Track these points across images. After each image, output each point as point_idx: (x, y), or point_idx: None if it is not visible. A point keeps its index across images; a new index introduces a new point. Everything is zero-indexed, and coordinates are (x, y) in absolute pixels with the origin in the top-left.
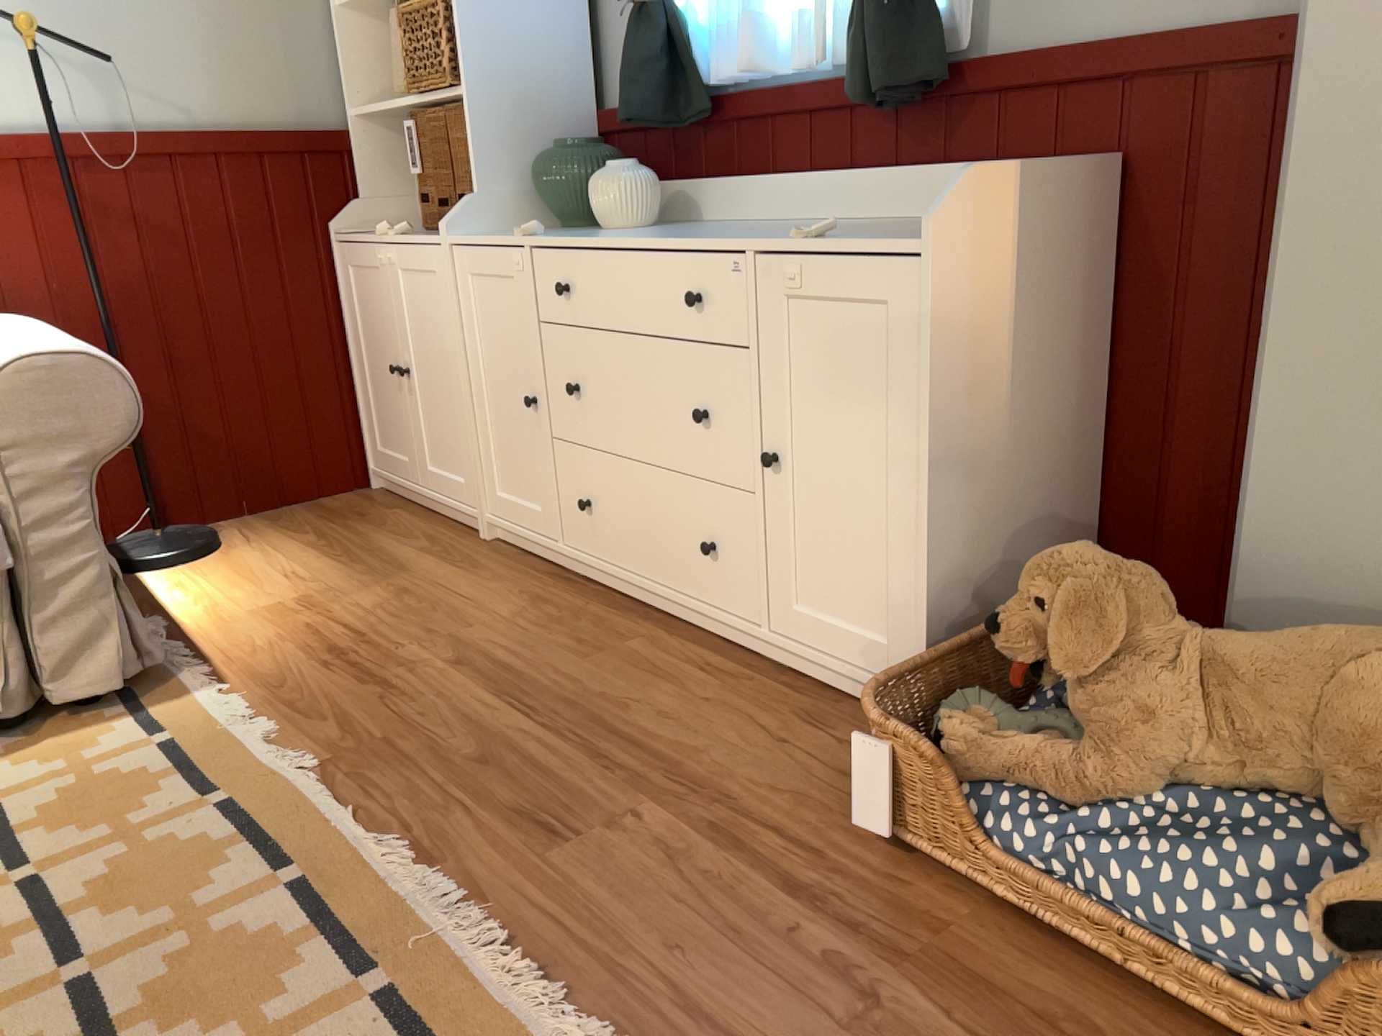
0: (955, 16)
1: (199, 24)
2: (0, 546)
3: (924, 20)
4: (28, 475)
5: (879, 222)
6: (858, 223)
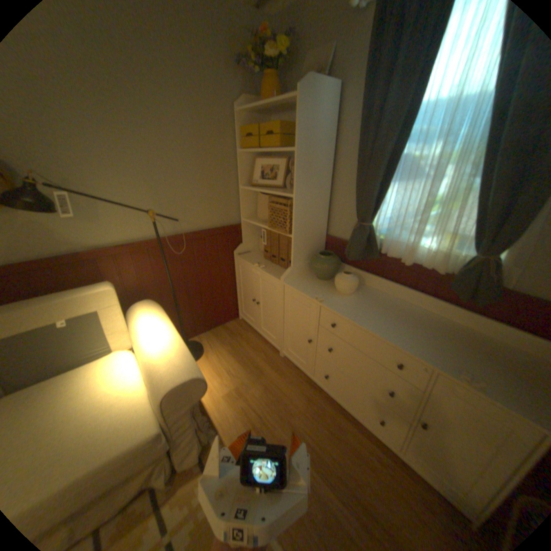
0: (511, 274)
1: (200, 194)
2: (165, 445)
3: (502, 277)
4: (173, 418)
5: (455, 326)
6: (444, 322)
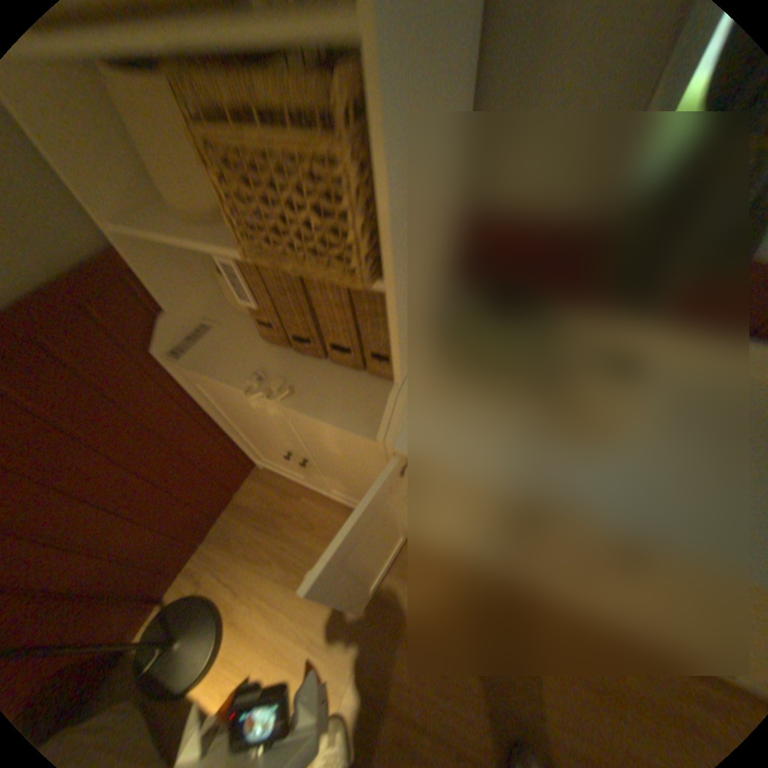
0: None
1: None
2: None
3: None
4: None
5: None
6: None
